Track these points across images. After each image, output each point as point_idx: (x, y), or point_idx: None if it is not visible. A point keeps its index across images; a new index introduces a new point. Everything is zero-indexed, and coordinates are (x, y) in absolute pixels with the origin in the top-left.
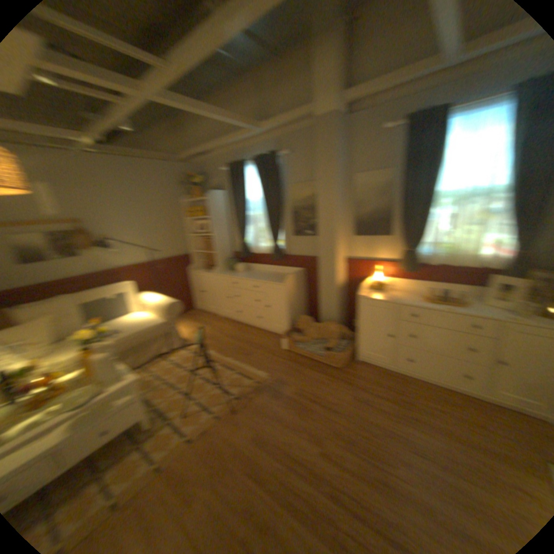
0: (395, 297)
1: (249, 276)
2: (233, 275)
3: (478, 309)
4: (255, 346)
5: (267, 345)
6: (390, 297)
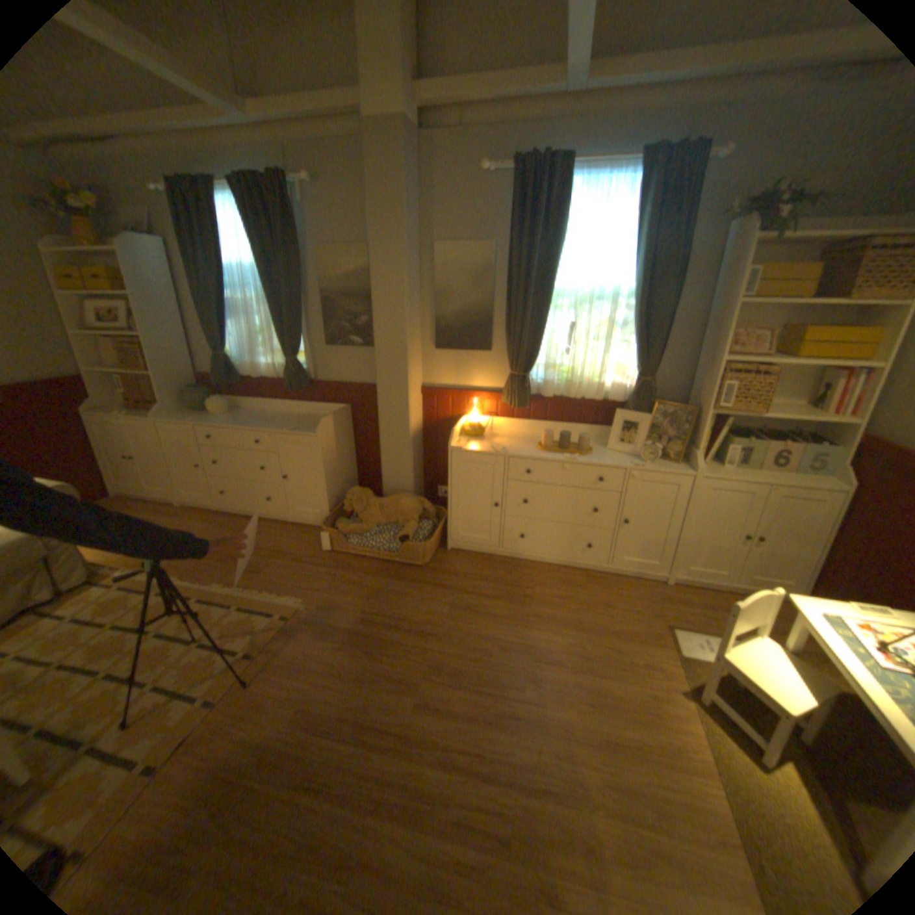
0: (498, 447)
1: (235, 422)
2: (196, 421)
3: (600, 456)
4: (263, 555)
5: (285, 548)
6: (491, 447)
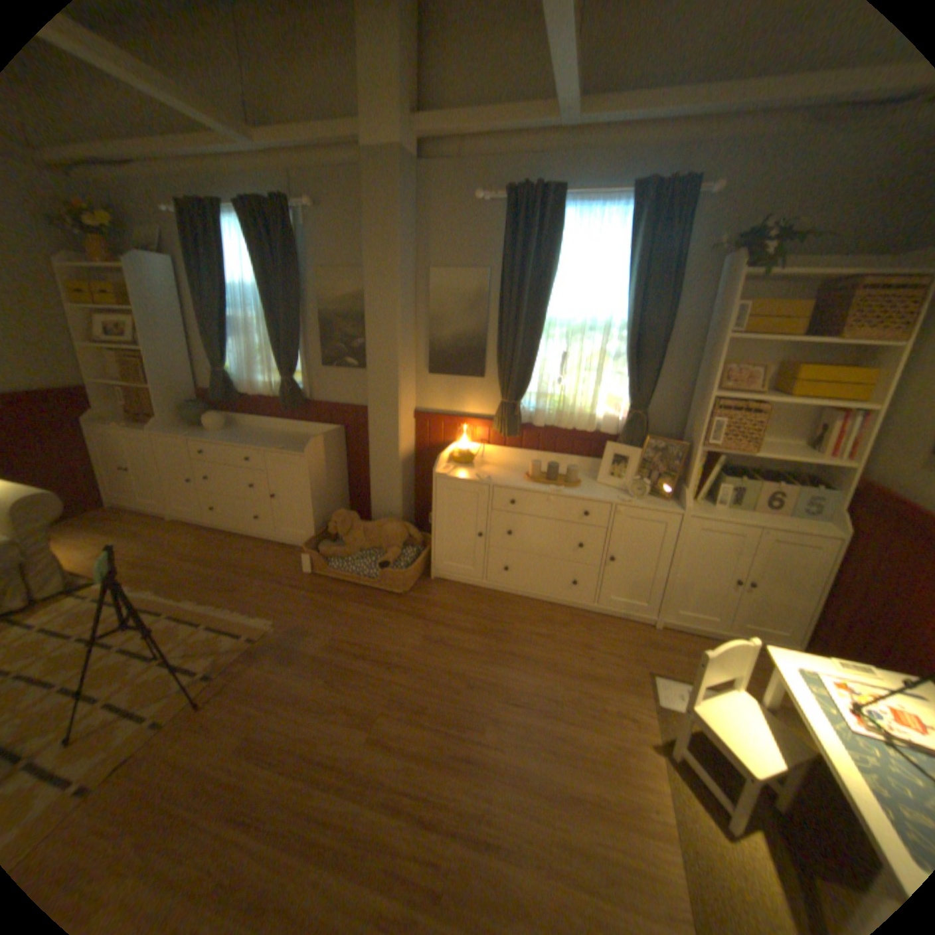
0: (485, 475)
1: (229, 439)
2: (190, 436)
3: (588, 489)
4: (243, 574)
5: (267, 568)
6: (478, 475)
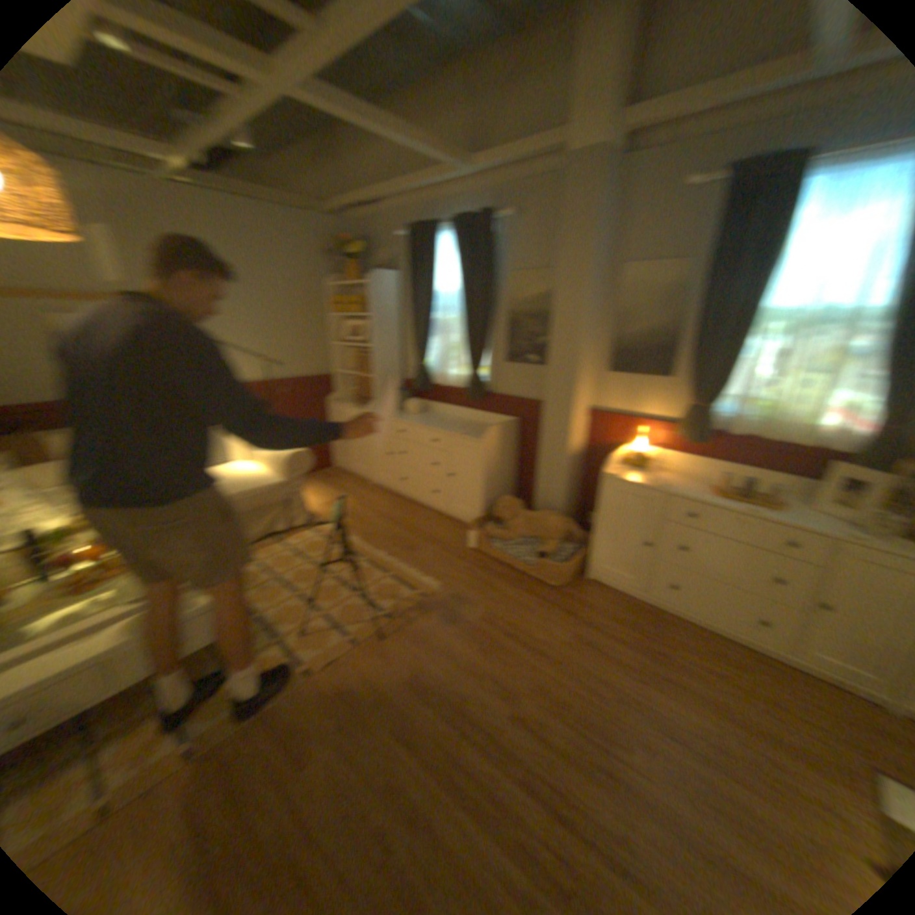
0: (660, 482)
1: (420, 422)
2: (393, 418)
3: (798, 515)
4: (419, 538)
5: (438, 537)
6: (651, 480)
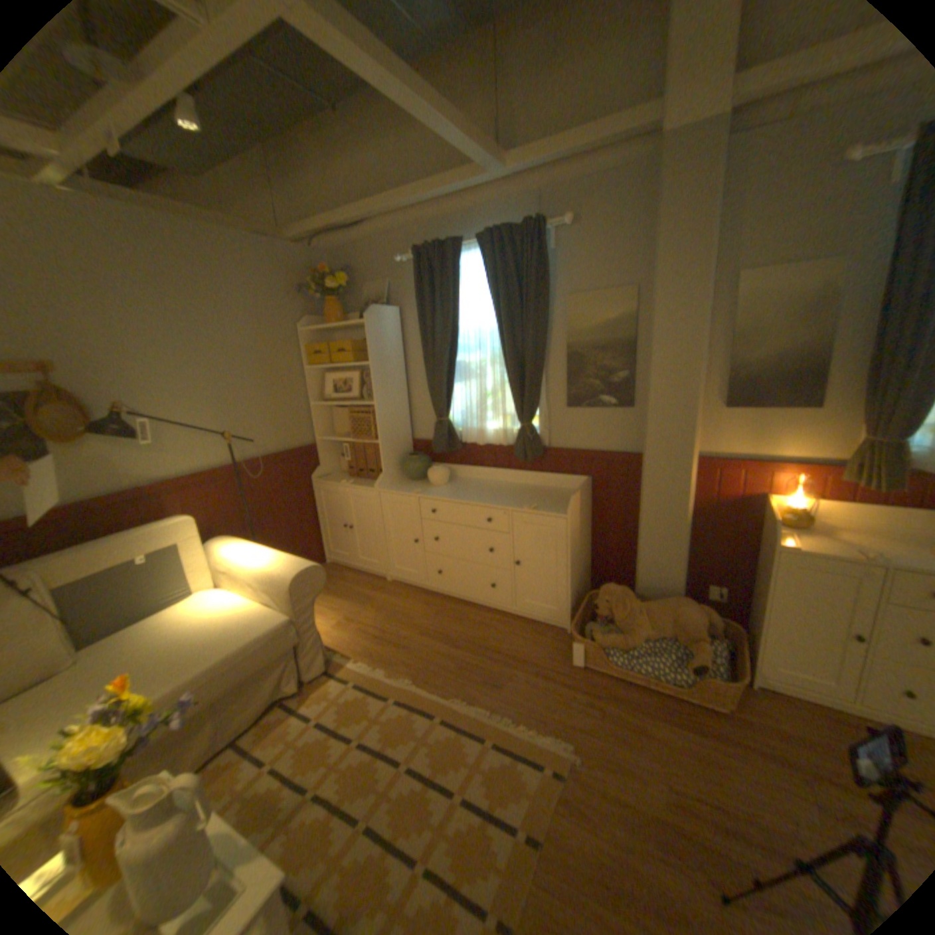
0: (861, 548)
1: (462, 493)
2: (421, 491)
3: None
4: (498, 659)
5: (522, 652)
6: (848, 547)
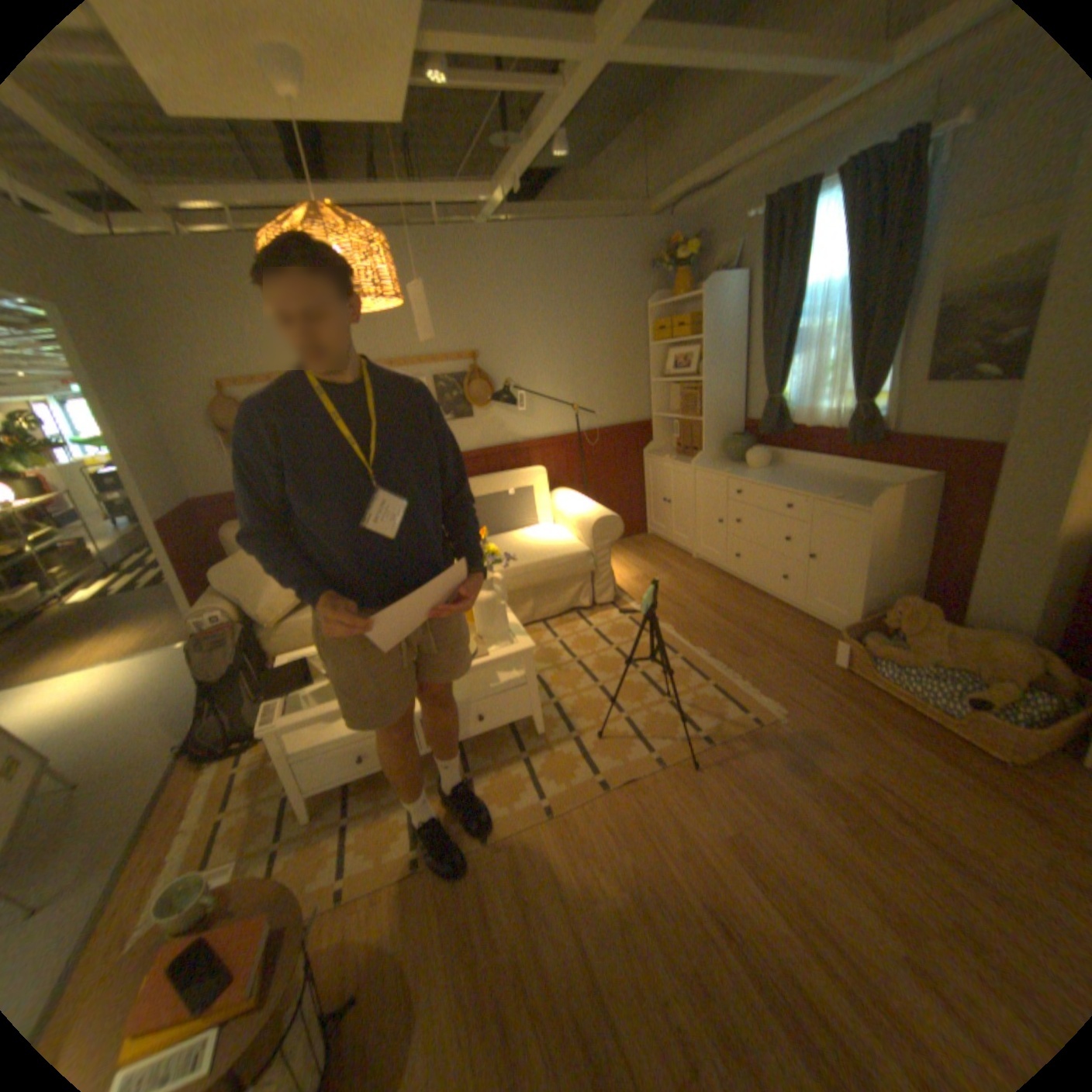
0: None
1: (772, 478)
2: (731, 472)
3: None
4: (761, 639)
5: (789, 642)
6: None
